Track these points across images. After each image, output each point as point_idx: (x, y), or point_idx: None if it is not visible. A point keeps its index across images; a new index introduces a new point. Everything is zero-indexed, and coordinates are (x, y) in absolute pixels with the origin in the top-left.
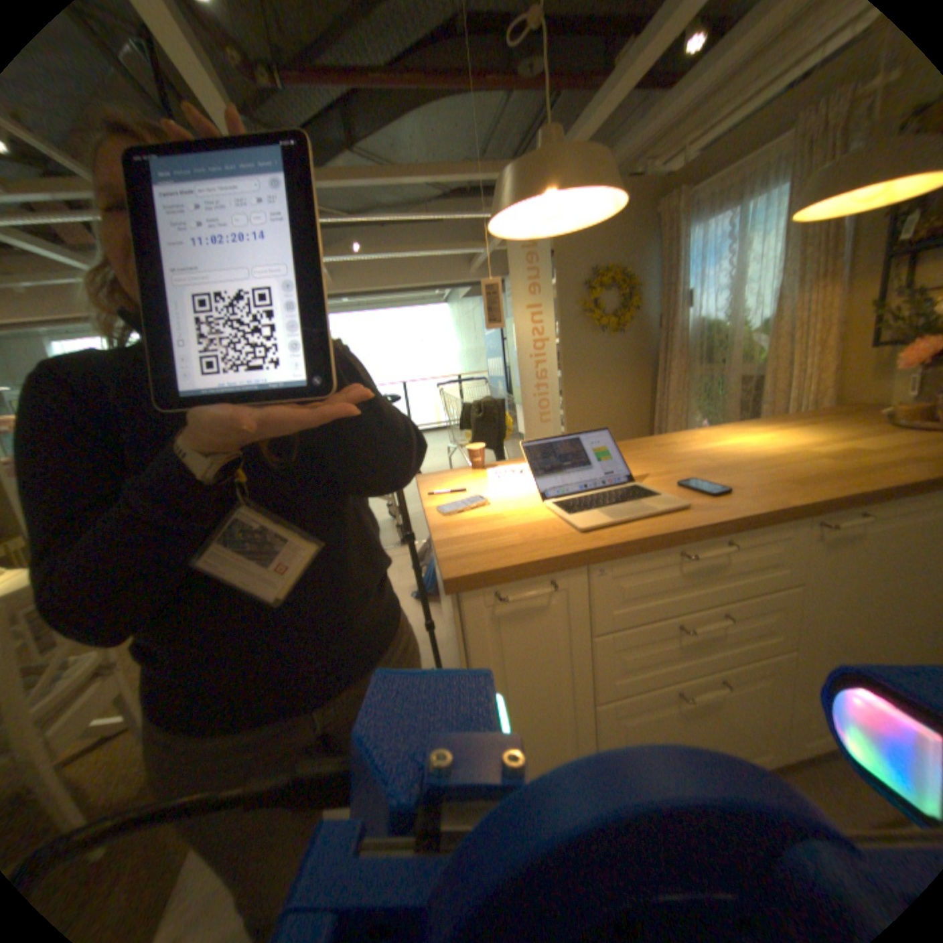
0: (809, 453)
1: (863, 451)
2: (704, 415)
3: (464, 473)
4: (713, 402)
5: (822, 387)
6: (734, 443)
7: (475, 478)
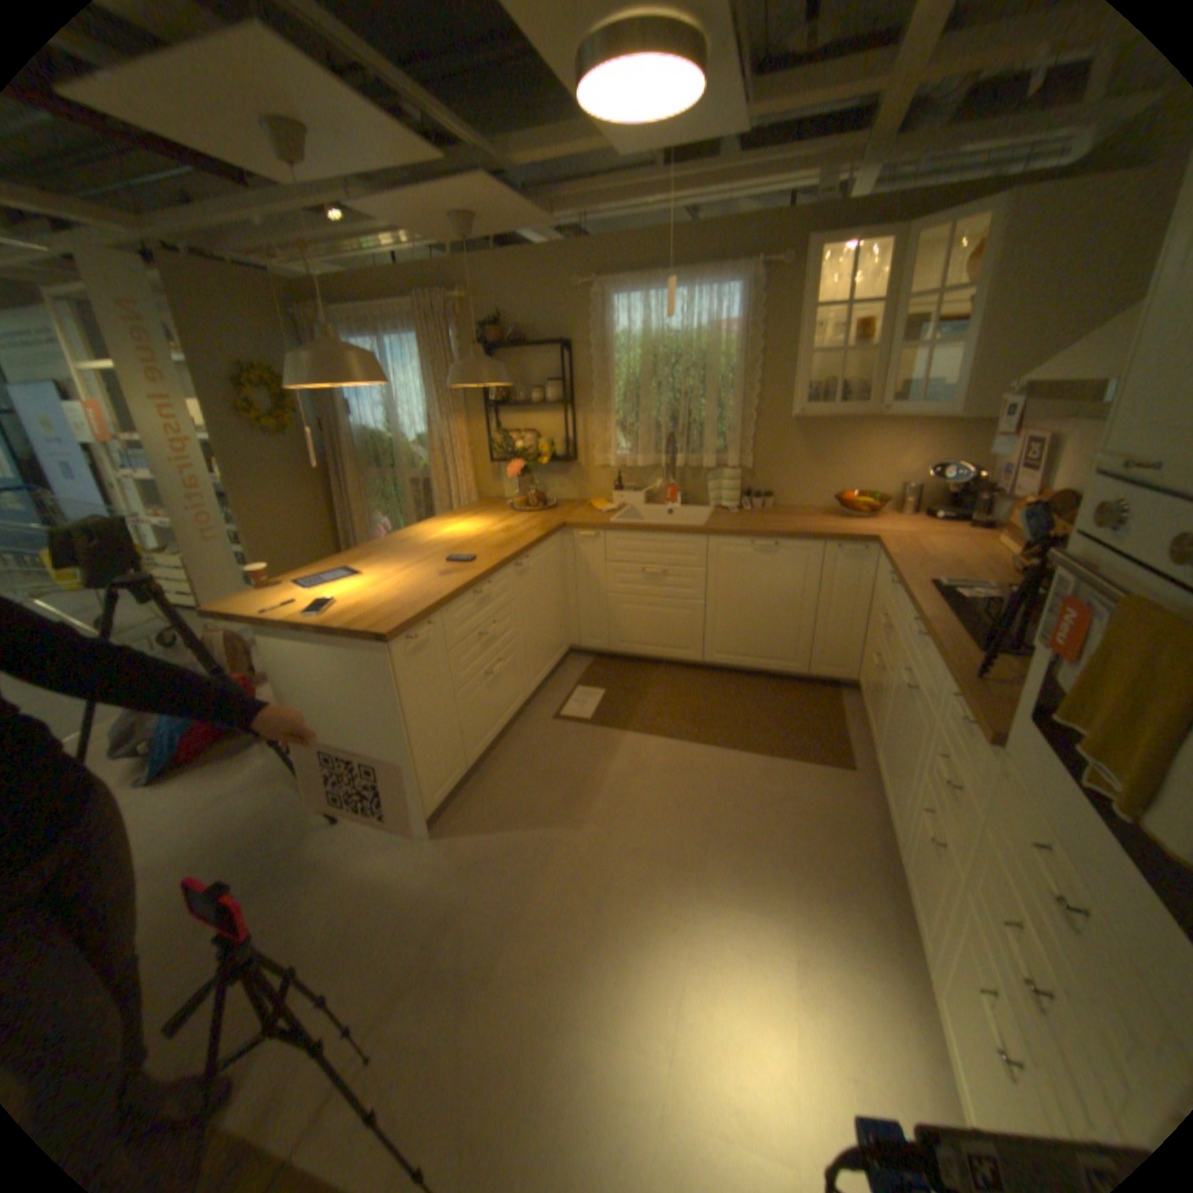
0: (489, 533)
1: (511, 528)
2: (384, 516)
3: (258, 595)
4: (388, 504)
5: (468, 489)
6: (447, 534)
7: (281, 595)
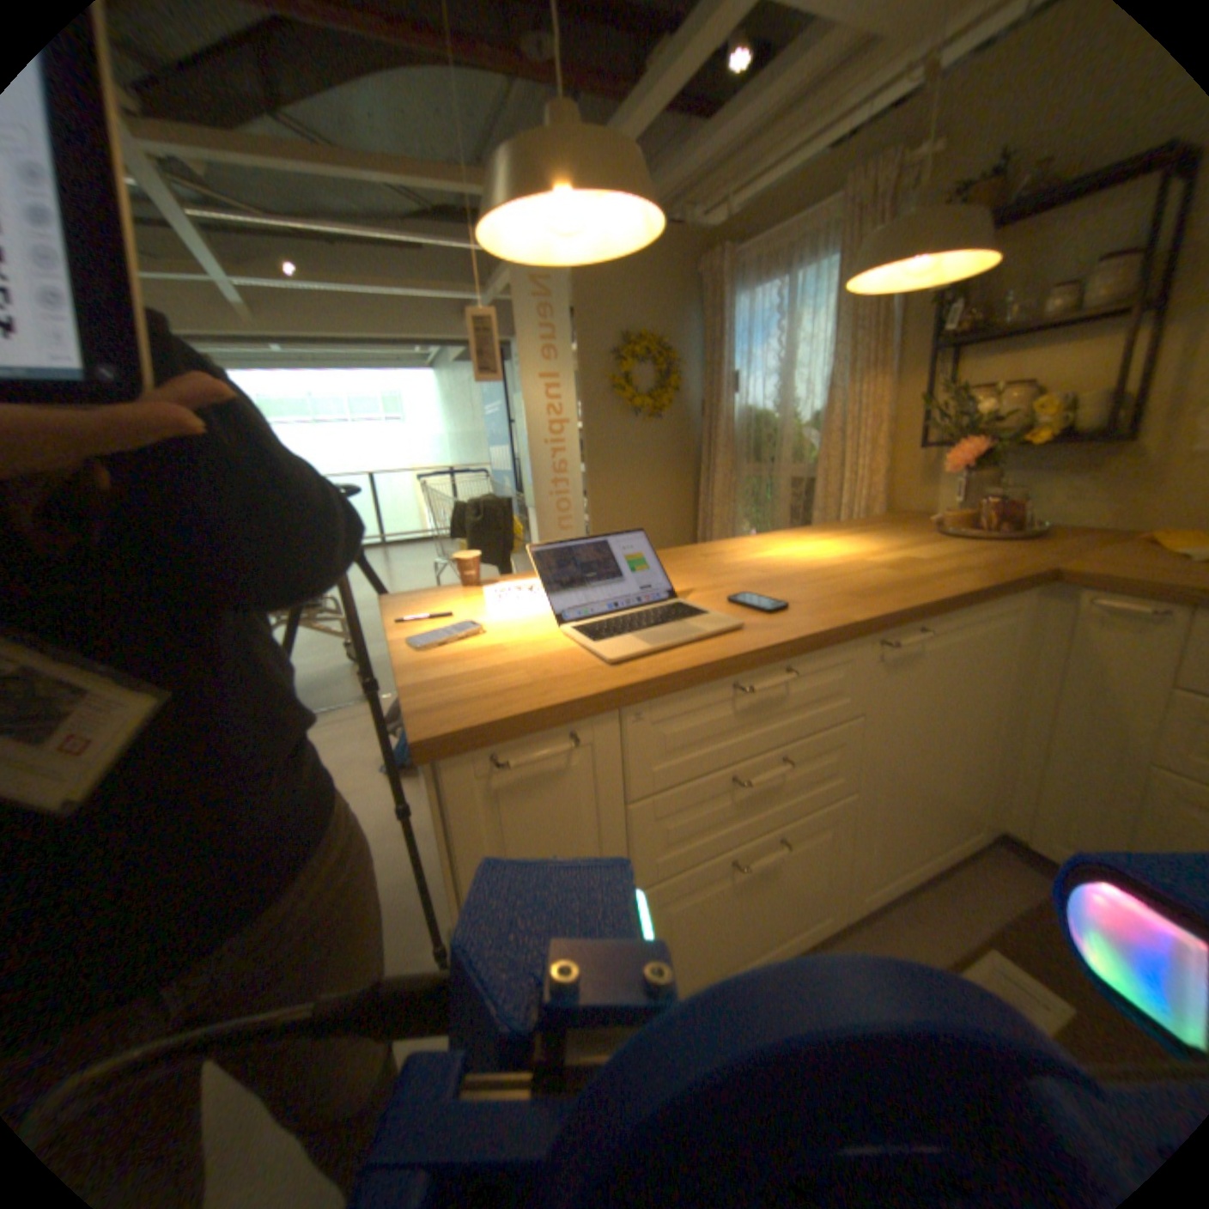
0: (865, 562)
1: (917, 560)
2: (751, 523)
3: (451, 591)
4: (761, 508)
5: (872, 491)
6: (787, 552)
7: (466, 598)
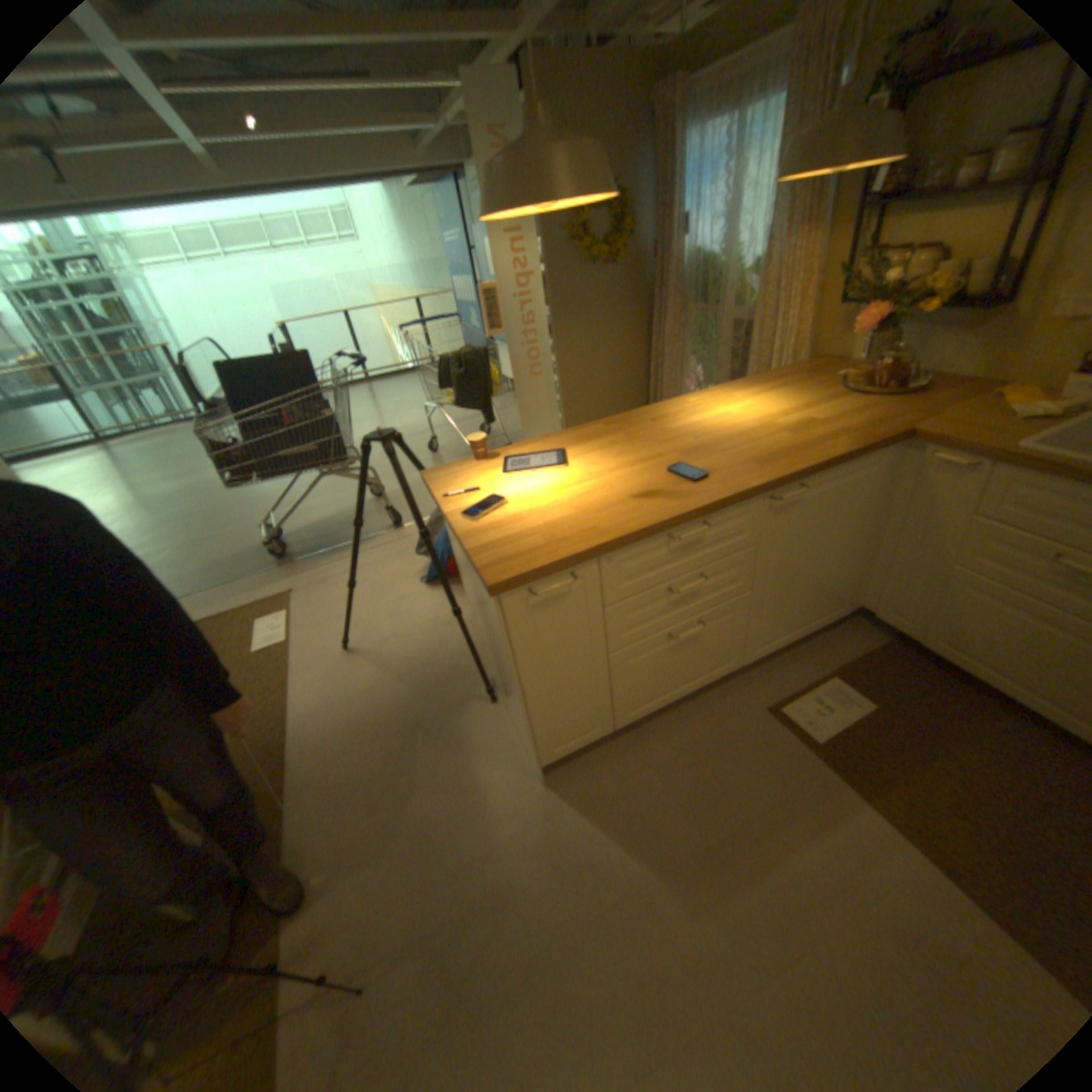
0: (771, 425)
1: (811, 422)
2: (696, 363)
3: (469, 467)
4: (705, 348)
5: (797, 340)
6: (715, 415)
7: (482, 474)
